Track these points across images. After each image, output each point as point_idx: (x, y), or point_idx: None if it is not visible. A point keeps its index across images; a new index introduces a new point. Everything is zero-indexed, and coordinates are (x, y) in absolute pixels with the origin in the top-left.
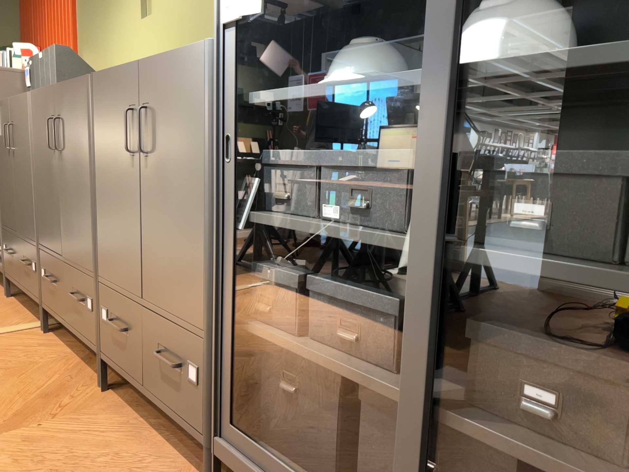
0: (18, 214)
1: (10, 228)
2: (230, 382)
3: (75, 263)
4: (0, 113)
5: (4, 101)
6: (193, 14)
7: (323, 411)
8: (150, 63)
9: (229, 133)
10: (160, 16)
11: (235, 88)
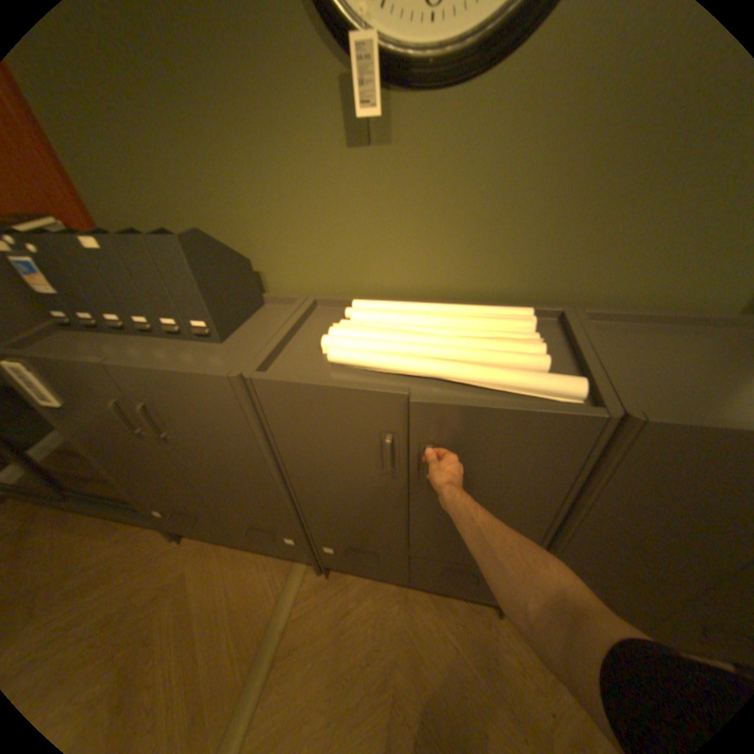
0: (208, 496)
1: (174, 501)
2: None
3: (459, 560)
4: (56, 375)
5: (62, 357)
6: (557, 168)
7: None
8: None
9: None
10: (426, 150)
11: None
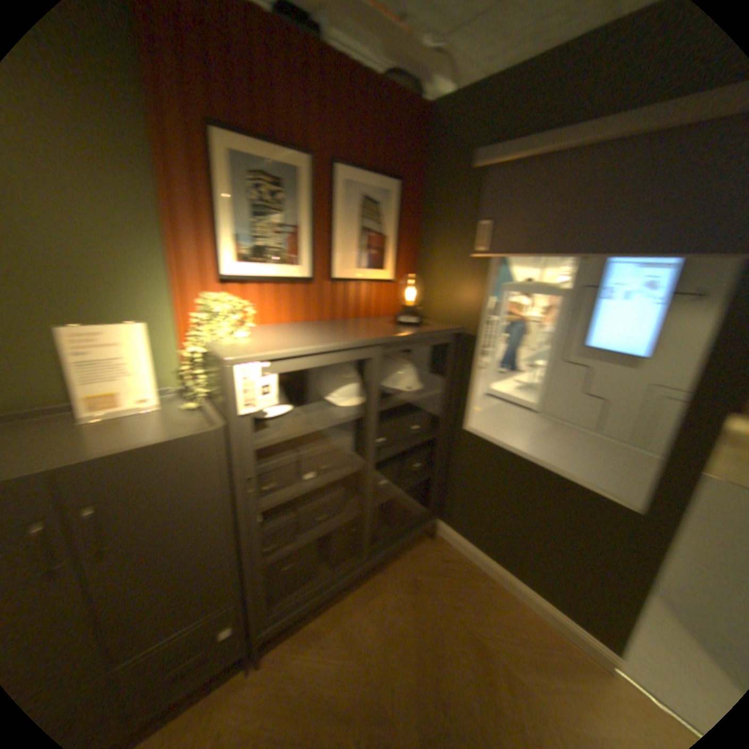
0: None
1: None
2: (261, 599)
3: None
4: None
5: None
6: None
7: (306, 555)
8: (91, 465)
9: (247, 475)
10: None
11: (250, 449)
